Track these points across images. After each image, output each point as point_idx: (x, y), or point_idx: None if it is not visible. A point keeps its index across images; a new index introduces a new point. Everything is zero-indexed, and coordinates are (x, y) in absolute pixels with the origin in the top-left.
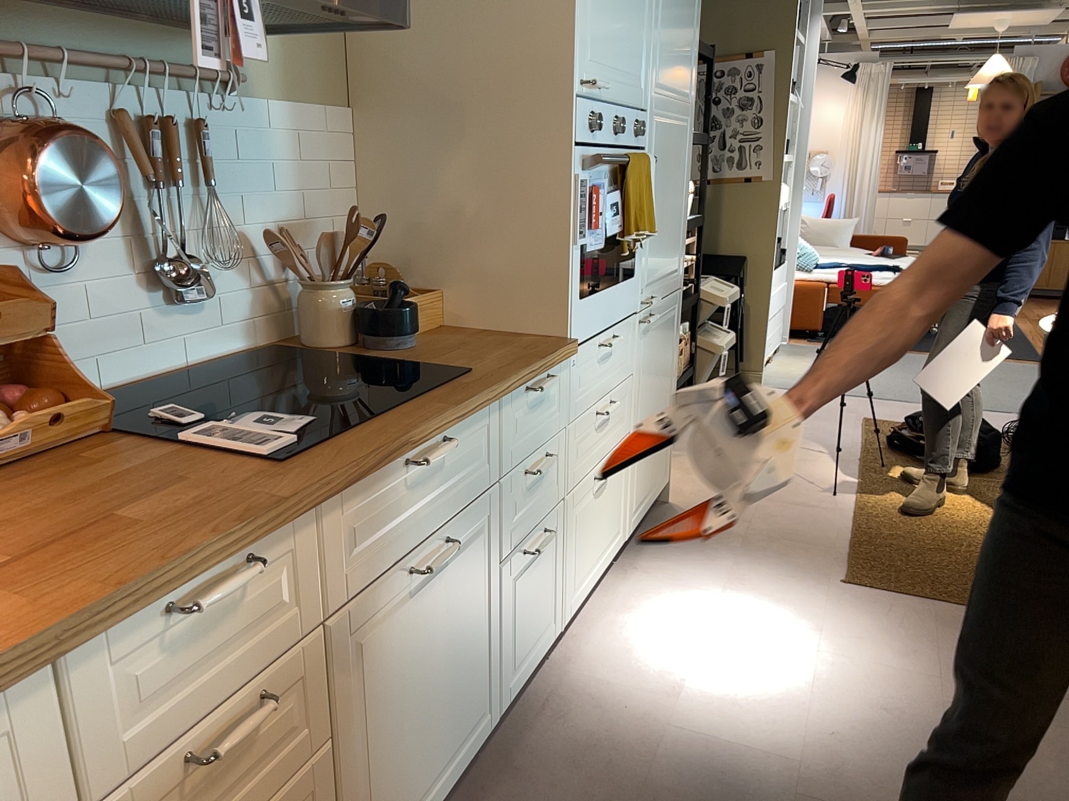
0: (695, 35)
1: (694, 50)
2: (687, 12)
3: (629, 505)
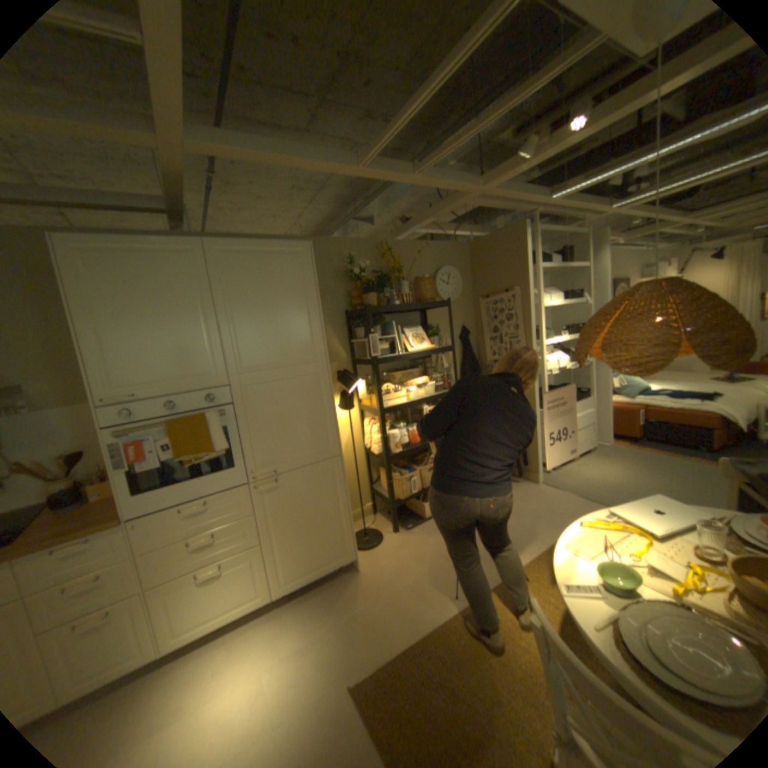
0: (312, 326)
1: (313, 334)
2: (286, 320)
3: (269, 583)
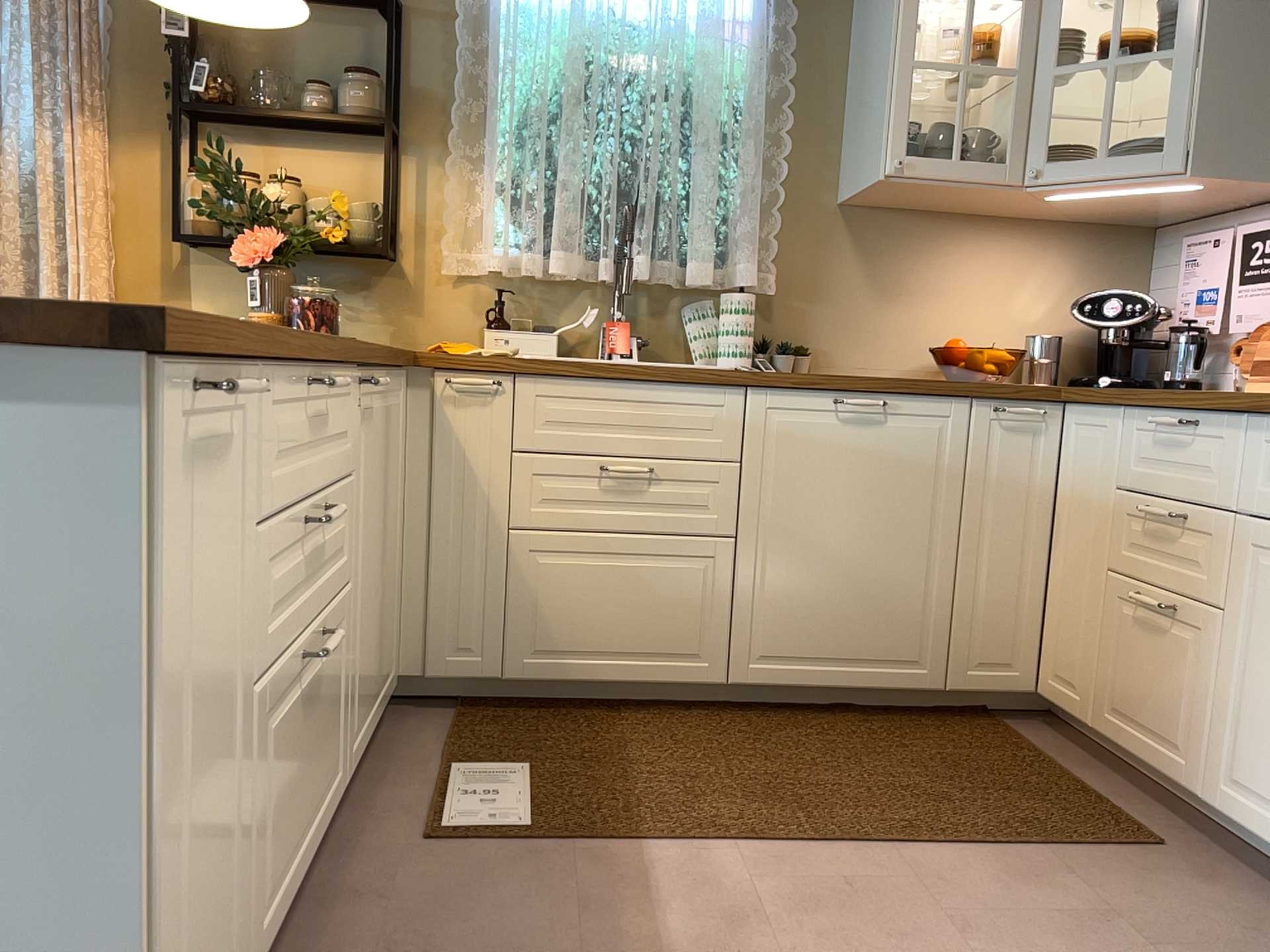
0: None
1: None
2: None
3: None
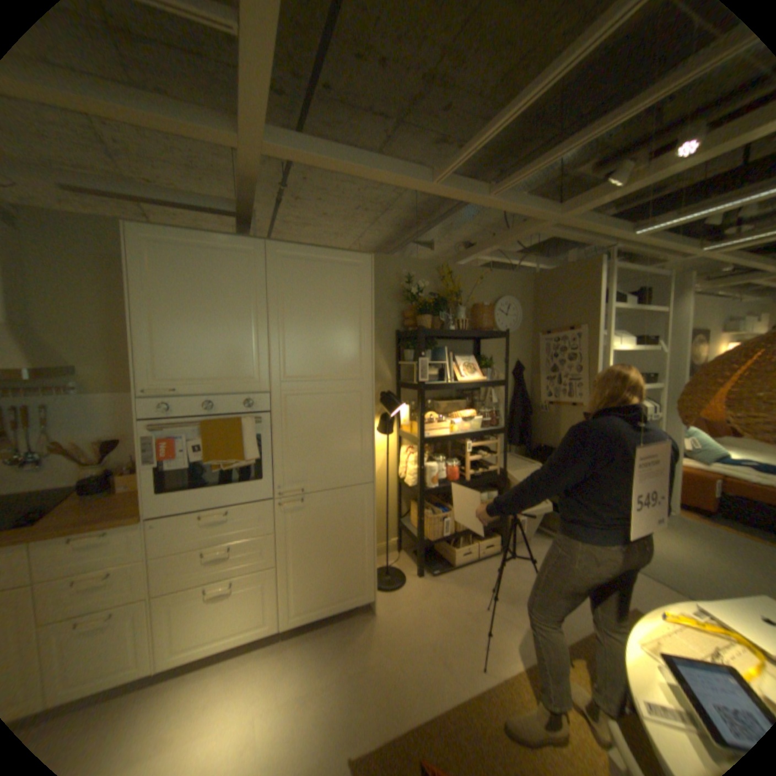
0: (362, 341)
1: (362, 350)
2: (336, 332)
3: (279, 611)
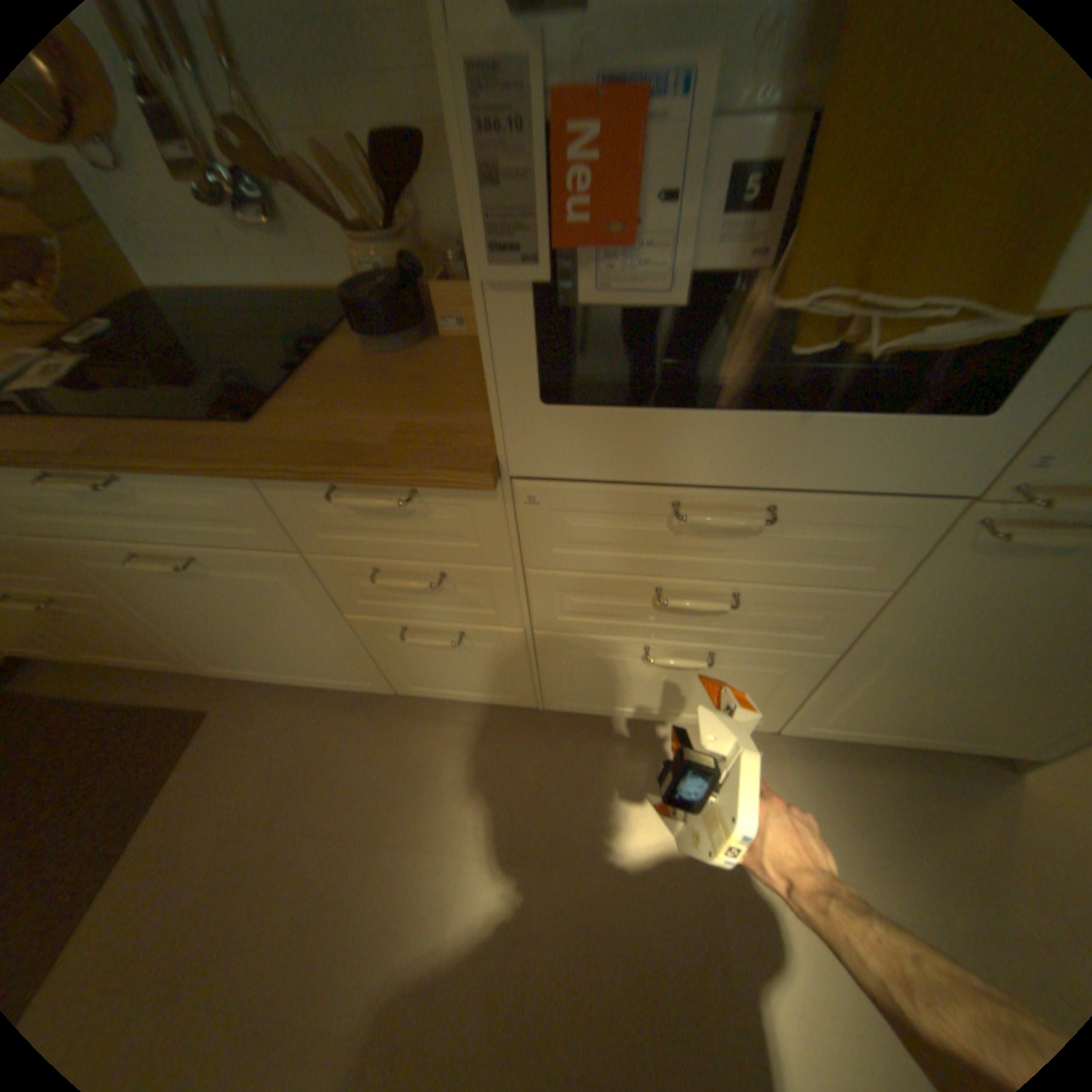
0: None
1: None
2: None
3: (802, 714)
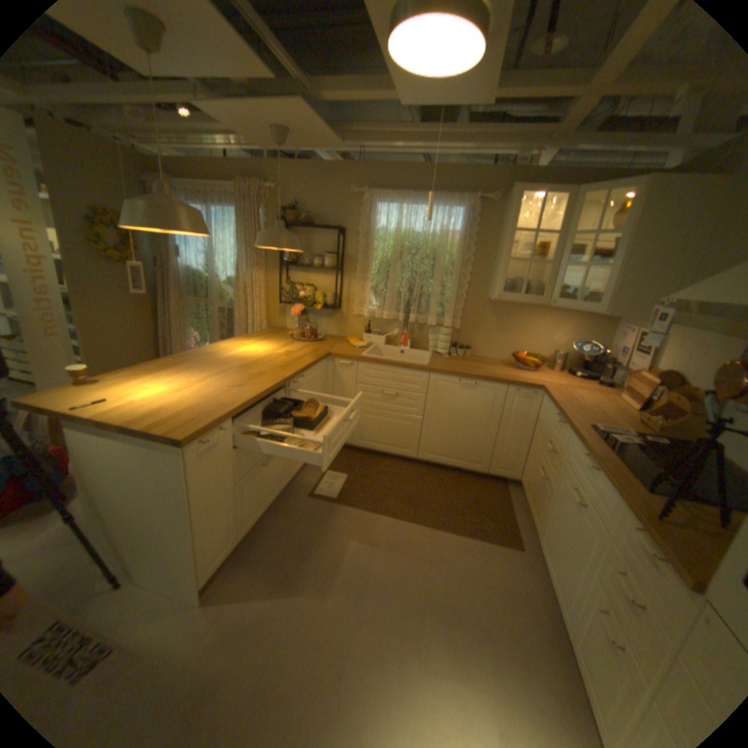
0: None
1: None
2: None
3: None
